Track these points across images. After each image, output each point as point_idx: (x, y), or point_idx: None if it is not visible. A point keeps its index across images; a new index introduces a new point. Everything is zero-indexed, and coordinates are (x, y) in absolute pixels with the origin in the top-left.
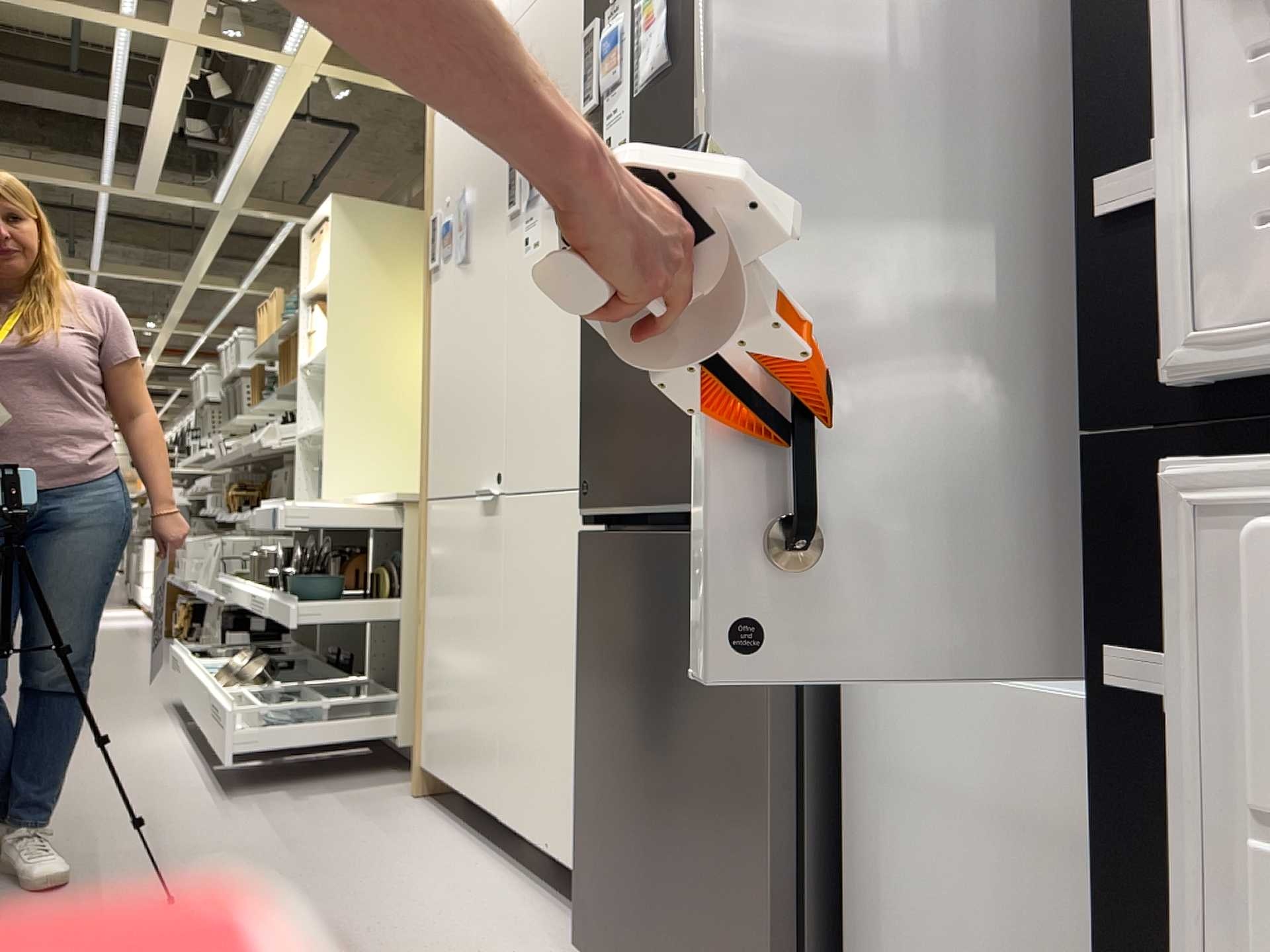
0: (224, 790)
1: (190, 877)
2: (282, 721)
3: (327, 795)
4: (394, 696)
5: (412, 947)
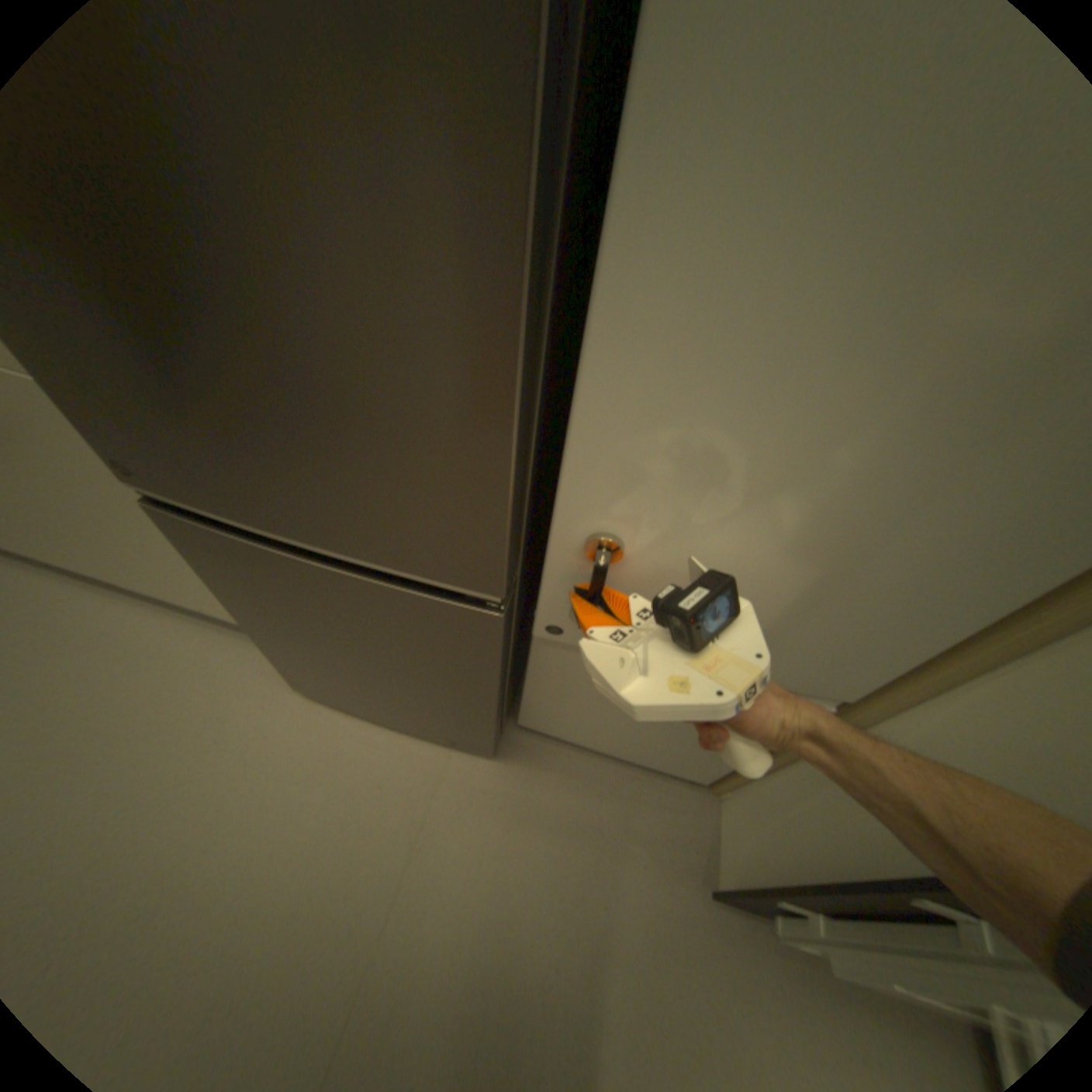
0: None
1: None
2: None
3: None
4: None
5: (159, 743)
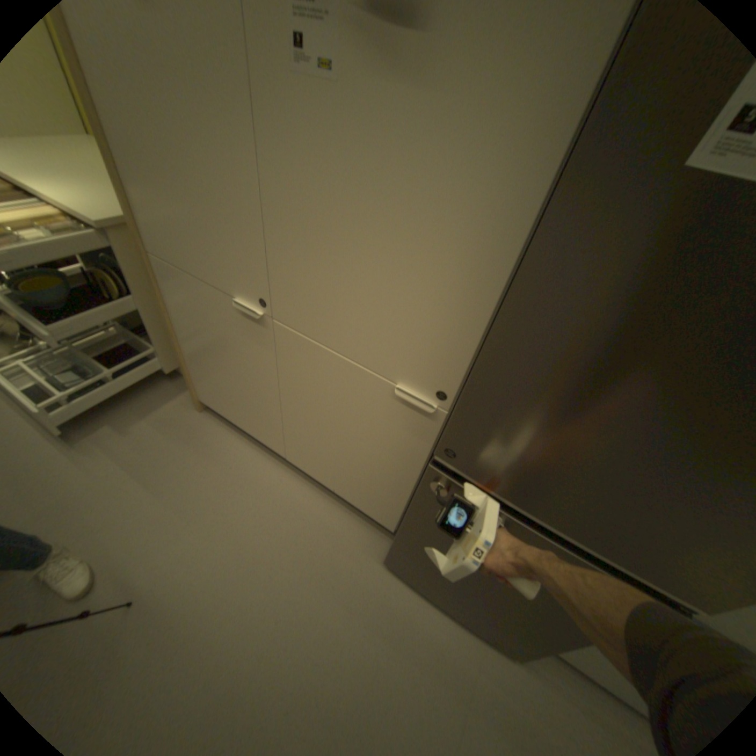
0: (59, 434)
1: (116, 558)
2: (72, 377)
3: (140, 422)
4: (151, 347)
5: (299, 577)
